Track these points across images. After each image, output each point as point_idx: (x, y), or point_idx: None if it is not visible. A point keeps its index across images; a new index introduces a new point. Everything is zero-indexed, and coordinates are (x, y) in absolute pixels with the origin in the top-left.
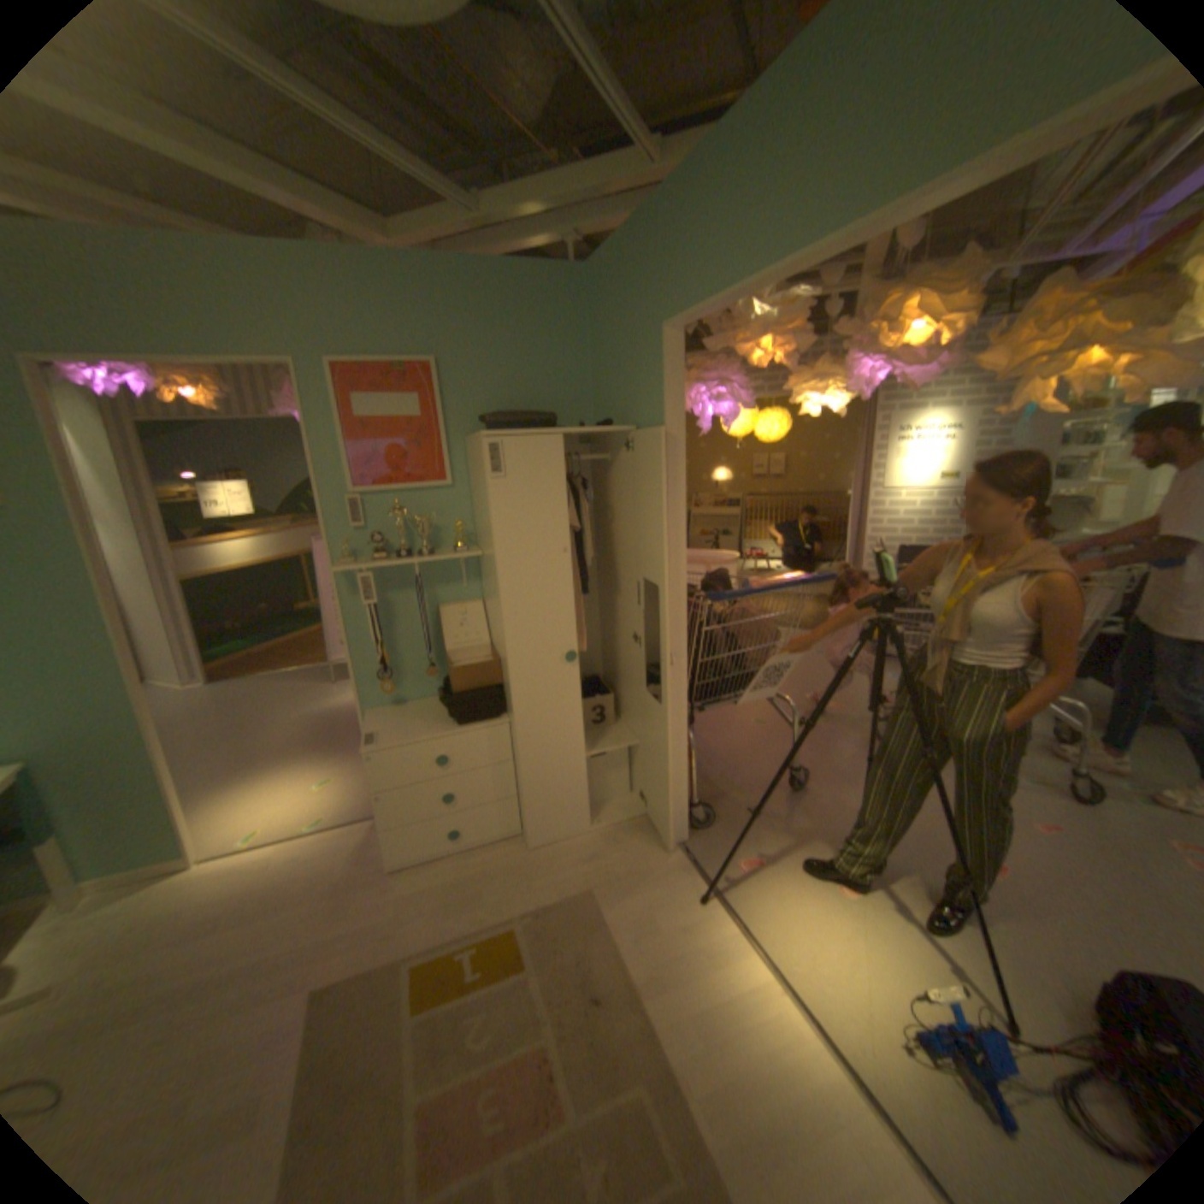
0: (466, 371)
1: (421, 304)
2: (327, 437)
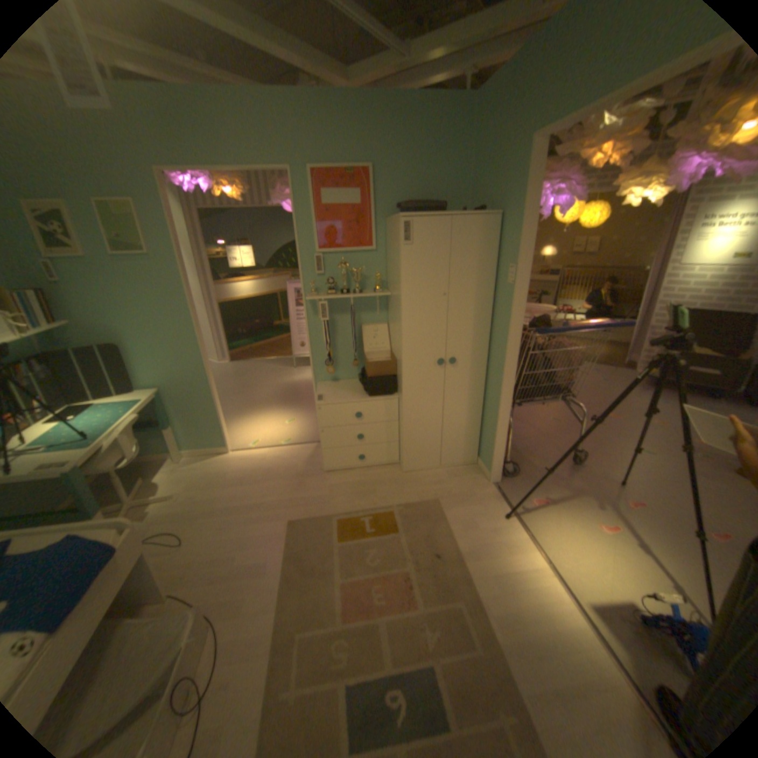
0: (391, 172)
1: (366, 126)
2: (306, 217)
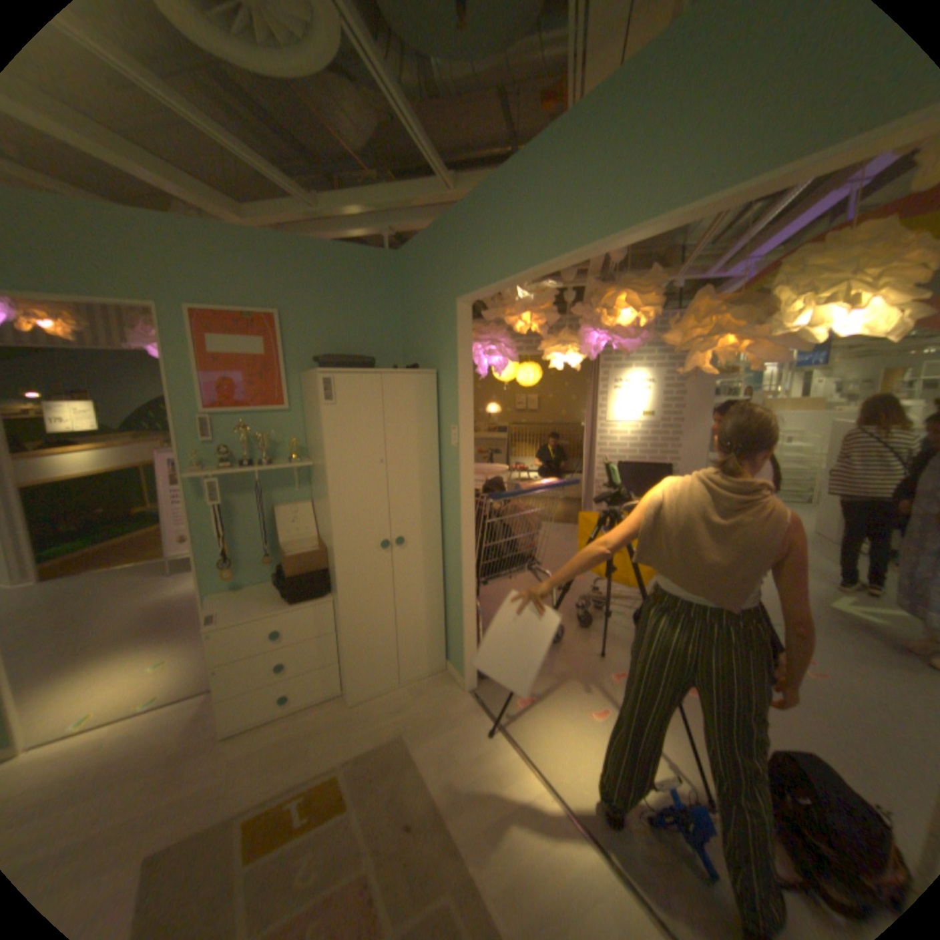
0: (304, 322)
1: (268, 270)
2: (182, 367)
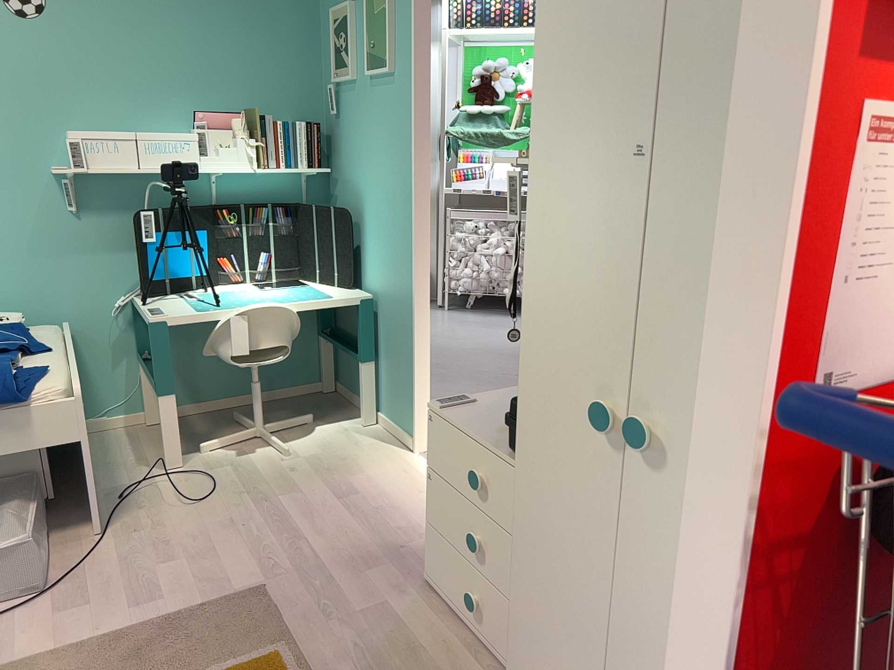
0: None
1: None
2: None
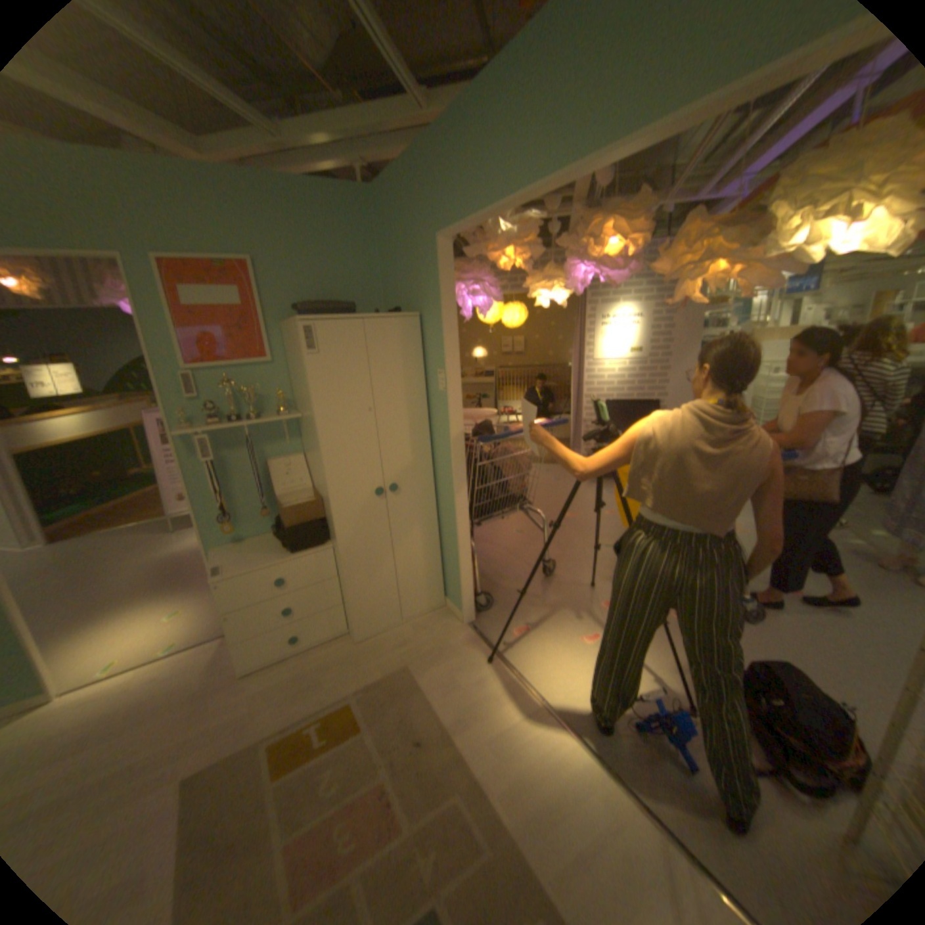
0: (278, 267)
1: (234, 210)
2: (157, 321)
